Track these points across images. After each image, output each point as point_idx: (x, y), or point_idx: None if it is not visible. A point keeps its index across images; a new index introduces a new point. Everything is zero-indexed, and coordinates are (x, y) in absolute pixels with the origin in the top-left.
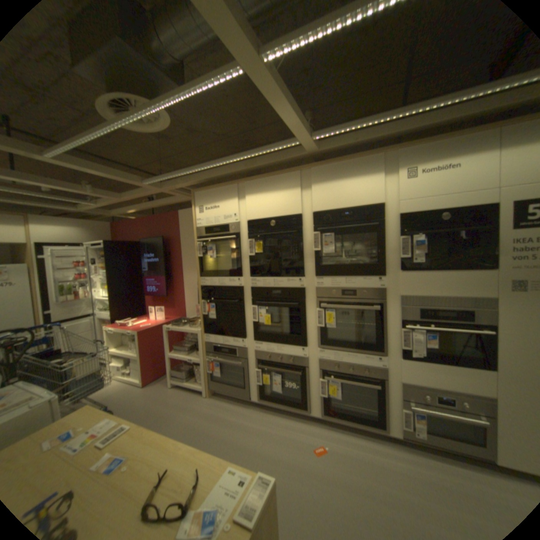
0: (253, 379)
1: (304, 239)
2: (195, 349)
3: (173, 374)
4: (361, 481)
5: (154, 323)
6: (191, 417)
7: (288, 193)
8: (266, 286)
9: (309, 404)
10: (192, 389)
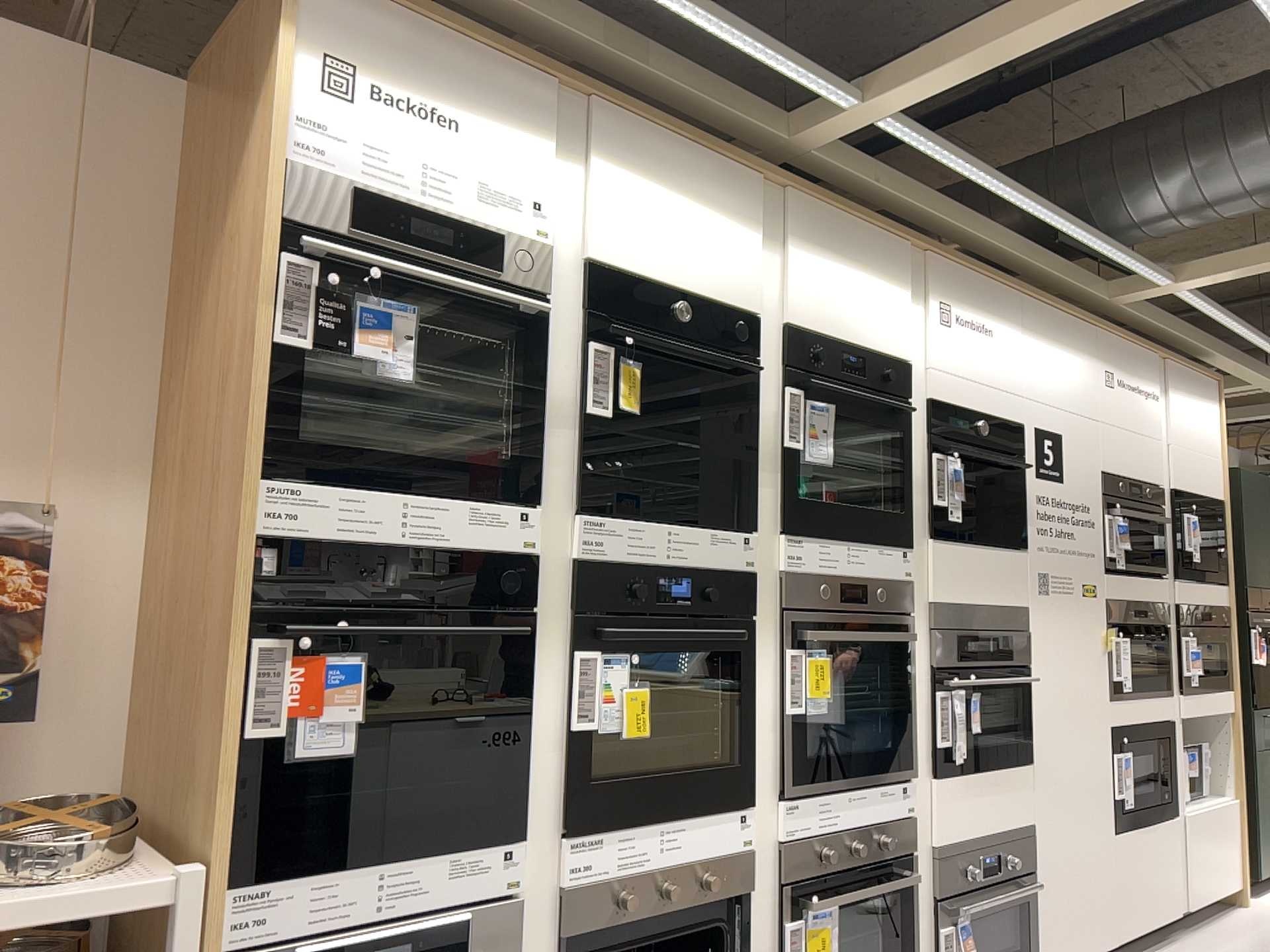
0: None
1: (753, 404)
2: None
3: None
4: None
5: None
6: None
7: (728, 237)
8: (639, 555)
9: None
10: None
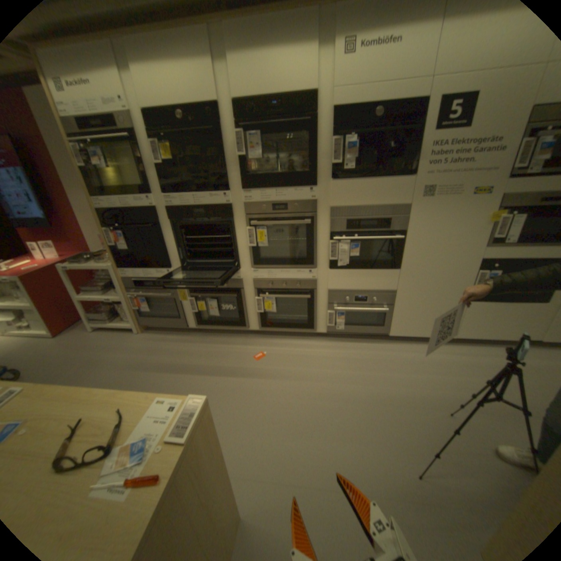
0: (187, 308)
1: (224, 140)
2: (111, 286)
3: (90, 317)
4: (293, 369)
5: (42, 263)
6: (123, 354)
7: (193, 64)
8: (184, 205)
9: (247, 321)
10: (120, 328)
